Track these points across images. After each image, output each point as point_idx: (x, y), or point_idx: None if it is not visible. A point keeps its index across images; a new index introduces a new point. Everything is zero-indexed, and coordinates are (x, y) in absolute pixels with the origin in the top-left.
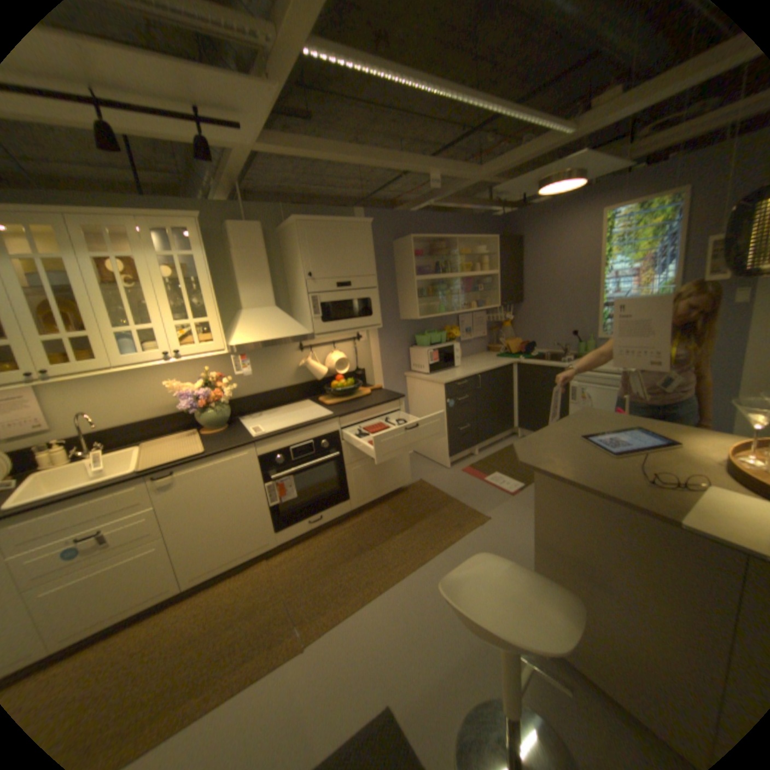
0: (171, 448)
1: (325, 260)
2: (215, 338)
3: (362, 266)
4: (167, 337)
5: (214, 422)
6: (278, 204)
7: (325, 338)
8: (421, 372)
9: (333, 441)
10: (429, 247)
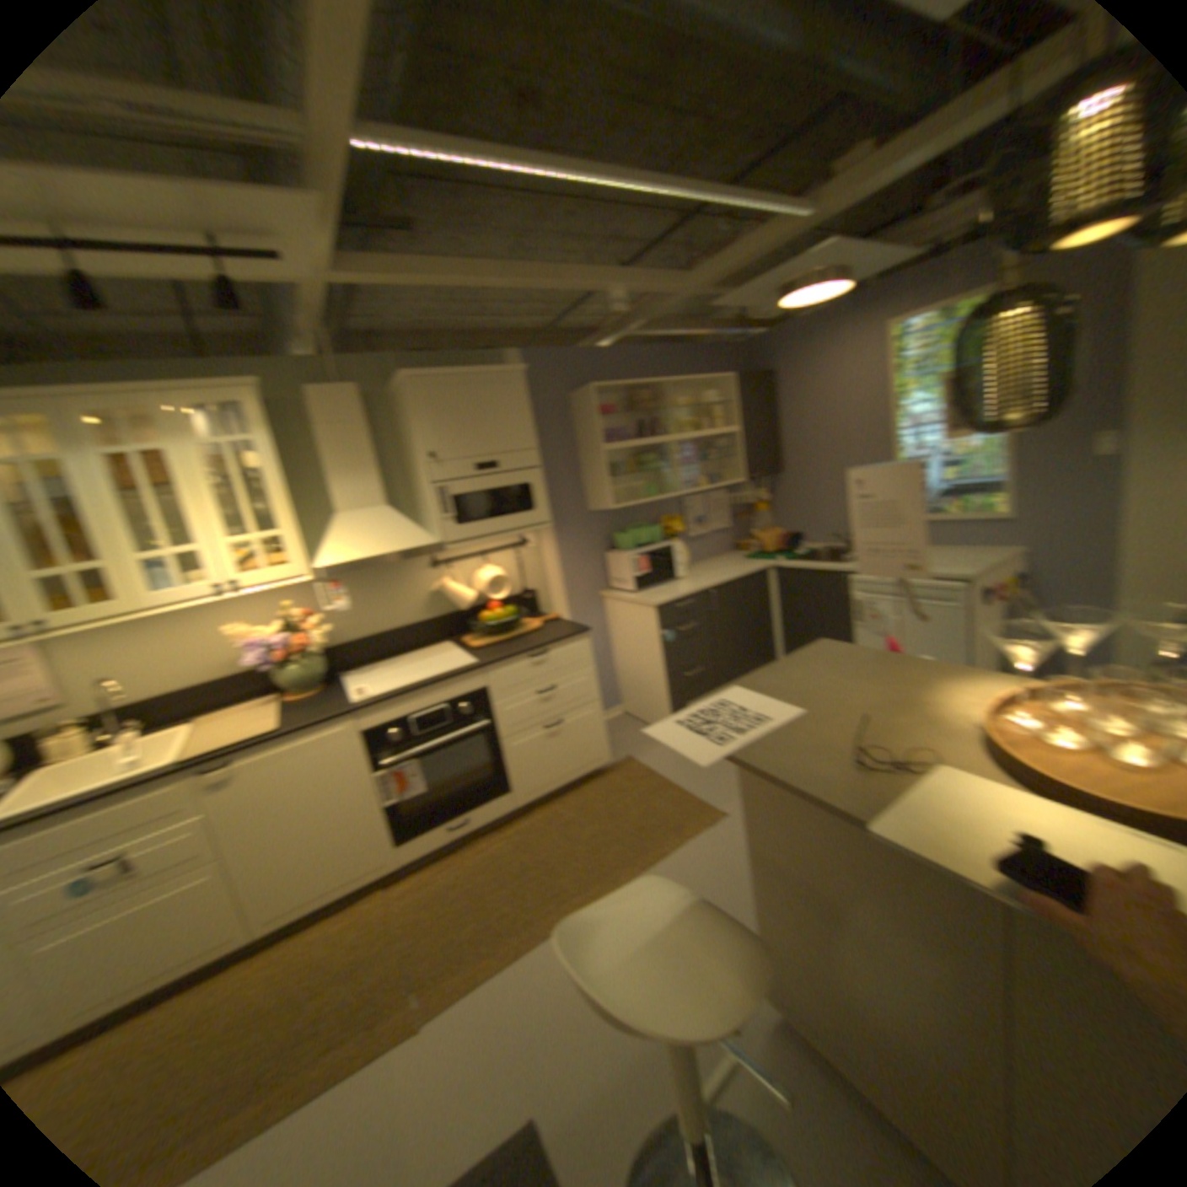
0: (228, 726)
1: (450, 433)
2: (284, 559)
3: (511, 436)
4: (212, 562)
5: (295, 684)
6: (382, 354)
7: (466, 547)
8: (622, 590)
9: (474, 704)
10: (625, 398)
